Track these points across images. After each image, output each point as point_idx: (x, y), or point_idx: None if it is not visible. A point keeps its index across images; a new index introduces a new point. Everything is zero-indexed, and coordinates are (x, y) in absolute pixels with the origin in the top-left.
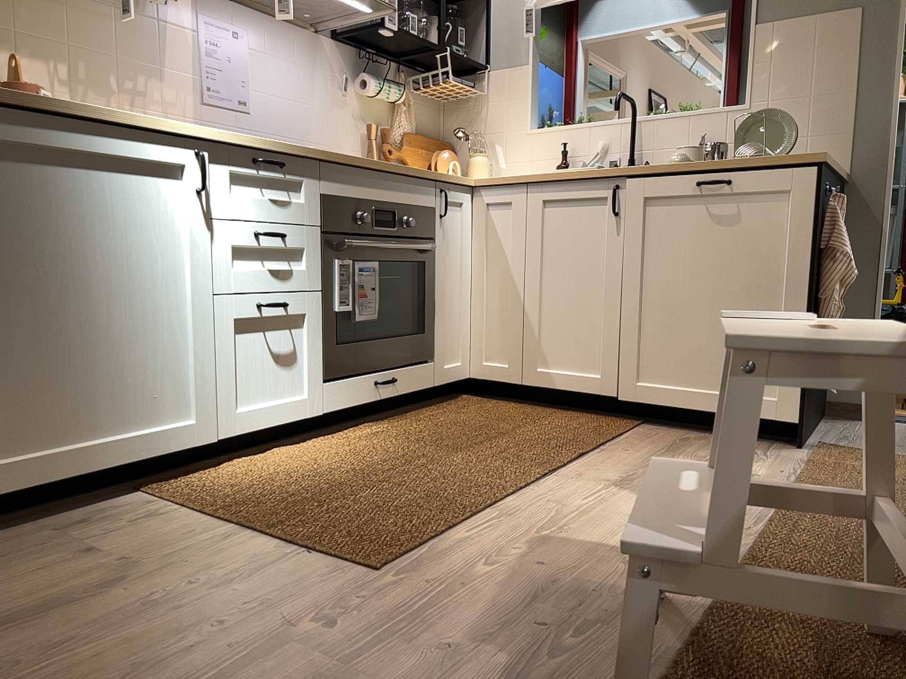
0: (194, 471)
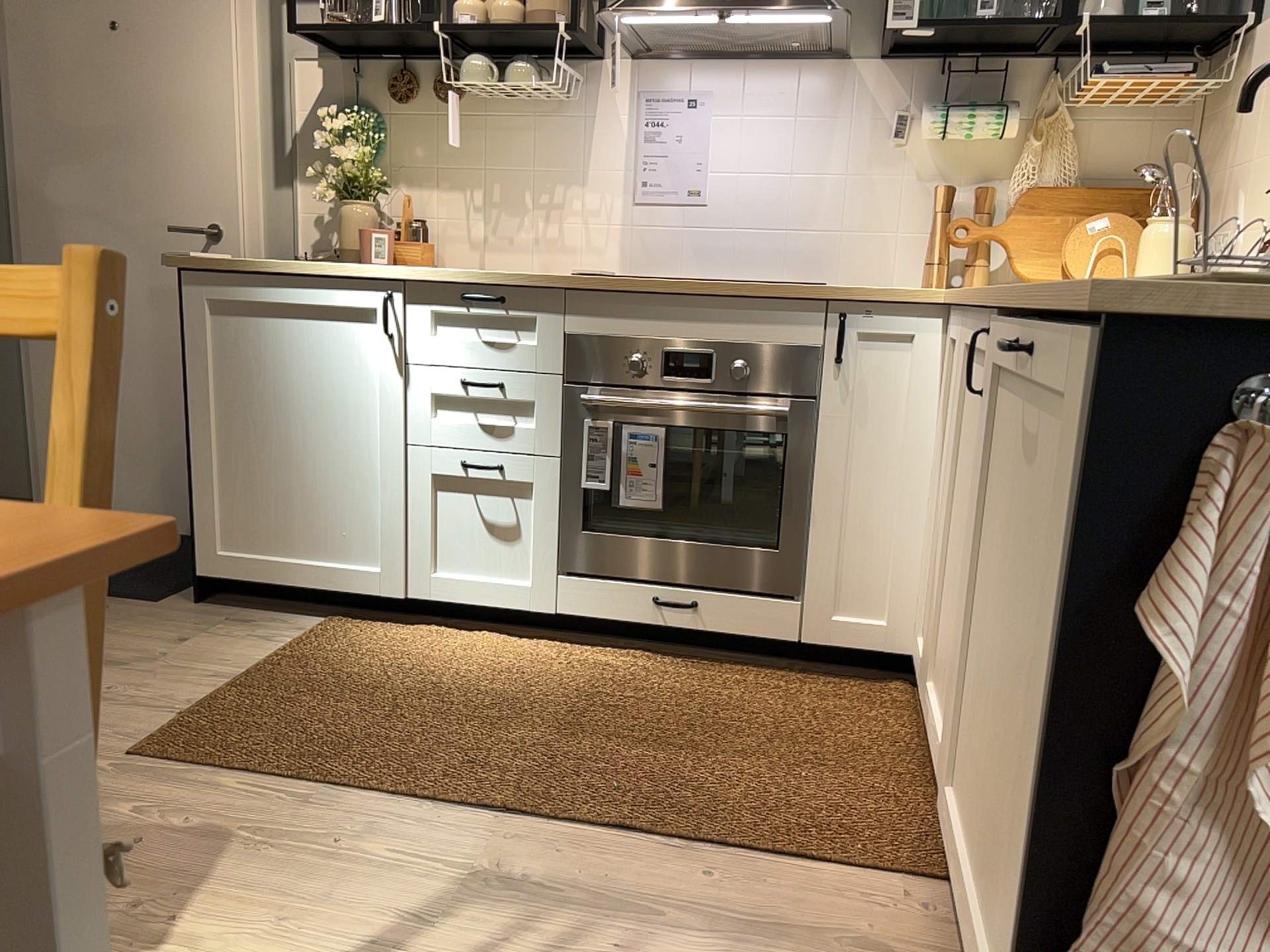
0: (397, 622)
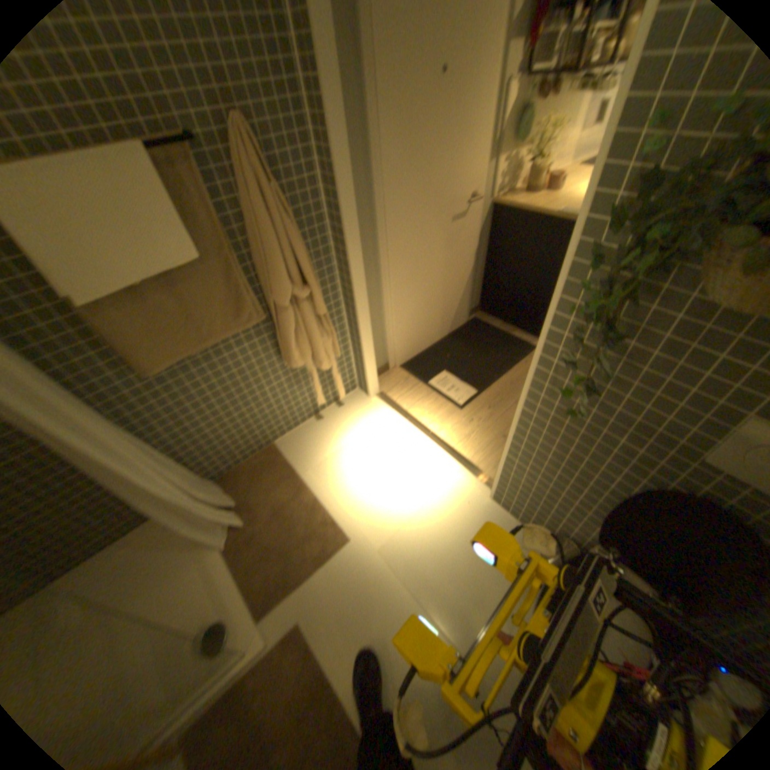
0: None
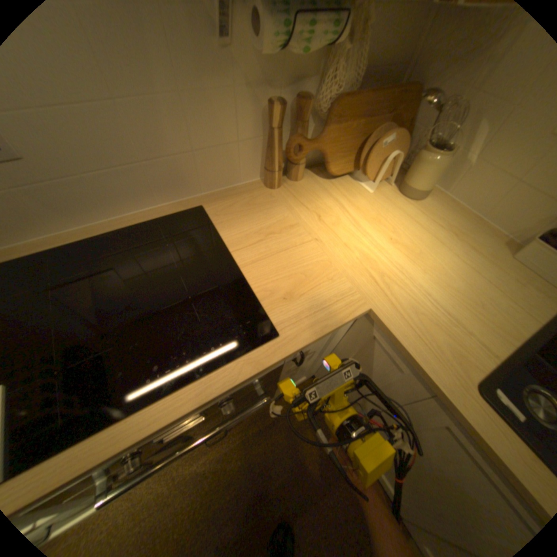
0: None
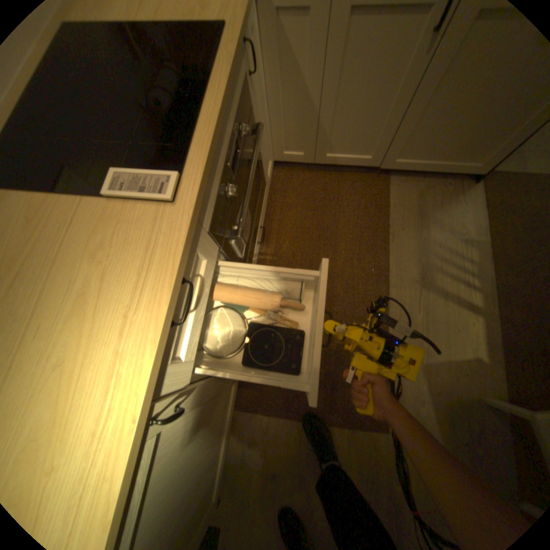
0: None
